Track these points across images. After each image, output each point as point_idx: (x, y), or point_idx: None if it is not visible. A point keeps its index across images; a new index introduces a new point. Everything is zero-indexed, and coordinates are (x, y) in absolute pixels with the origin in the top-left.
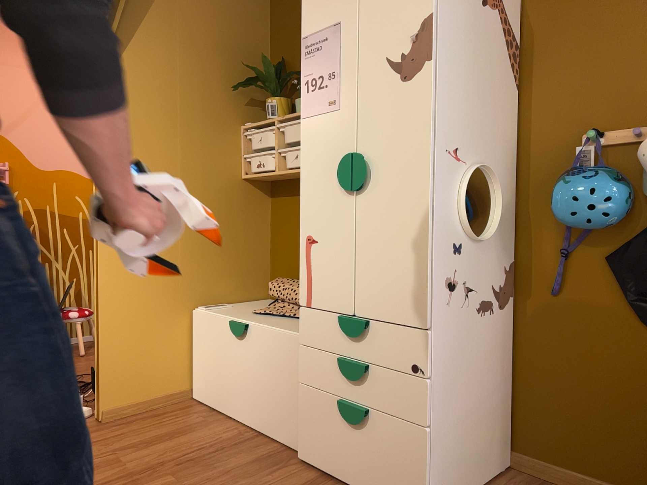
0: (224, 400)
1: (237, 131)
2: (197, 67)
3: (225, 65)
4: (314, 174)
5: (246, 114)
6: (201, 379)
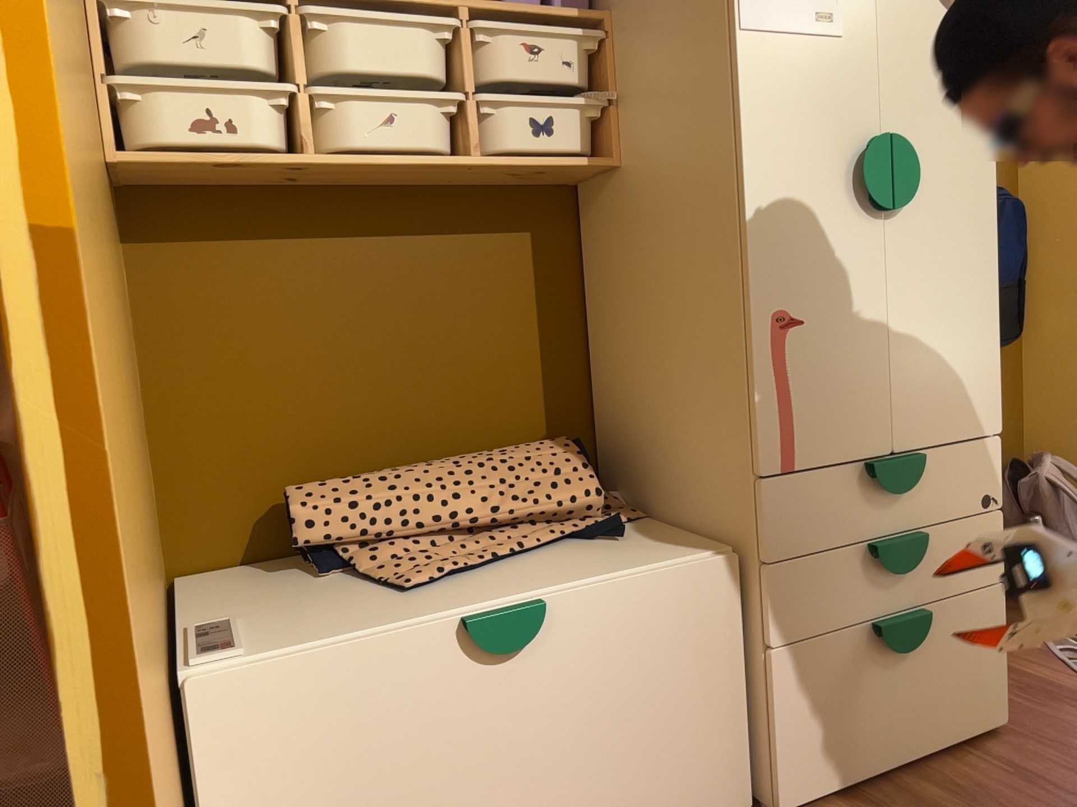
0: None
1: None
2: None
3: None
4: (784, 171)
5: None
6: None
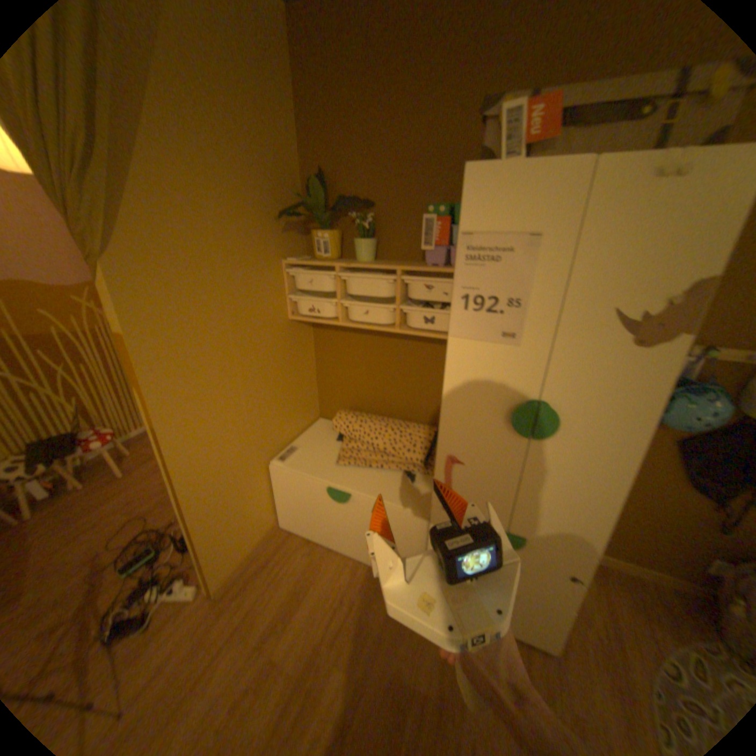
0: (323, 537)
1: (279, 267)
2: (225, 192)
3: (255, 182)
4: (465, 402)
5: (283, 244)
6: (290, 517)
